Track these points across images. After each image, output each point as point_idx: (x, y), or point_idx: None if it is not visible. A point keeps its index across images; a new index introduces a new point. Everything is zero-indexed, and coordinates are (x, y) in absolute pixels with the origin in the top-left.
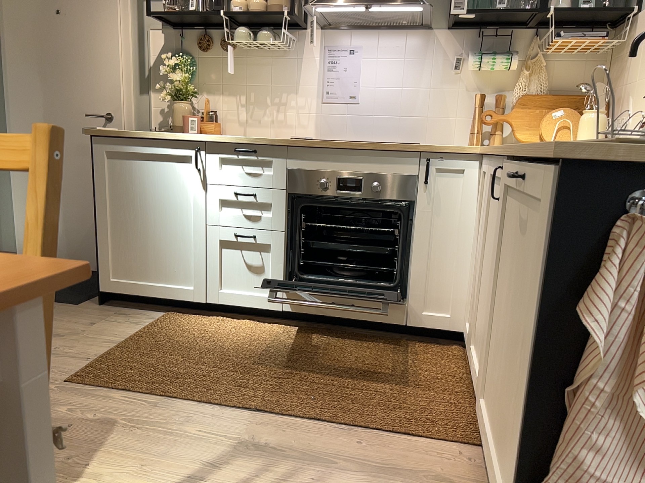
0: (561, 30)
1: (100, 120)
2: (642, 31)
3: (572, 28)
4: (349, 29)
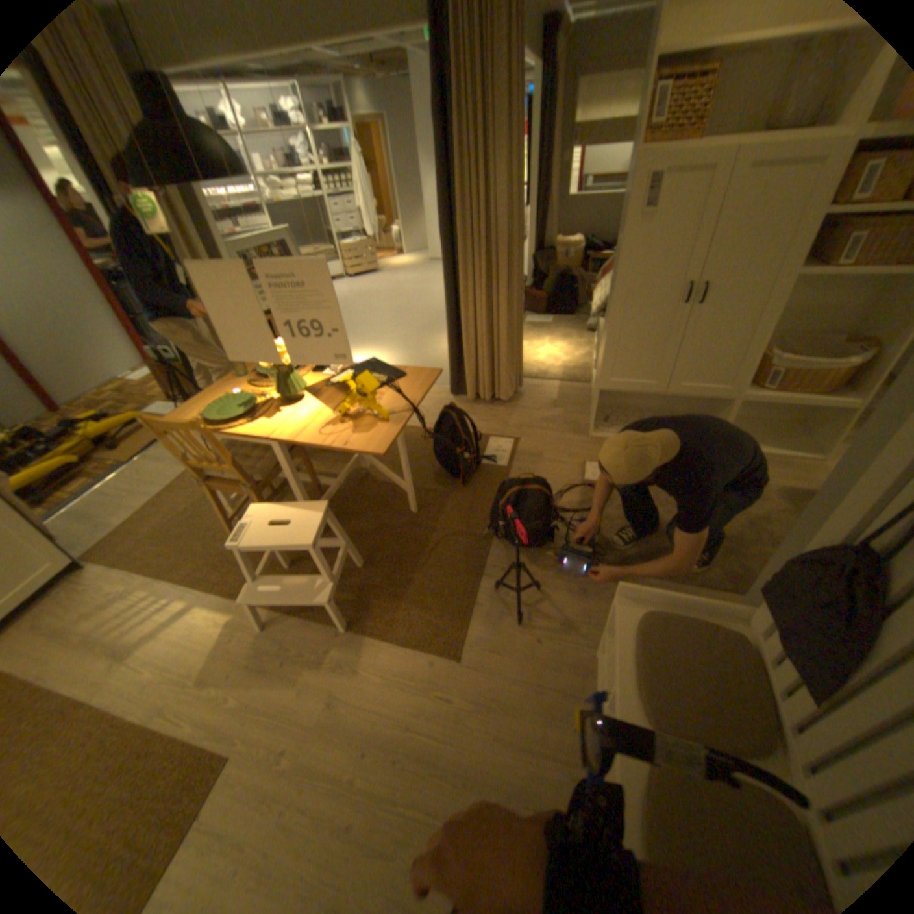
0: None
1: None
2: None
3: None
4: None
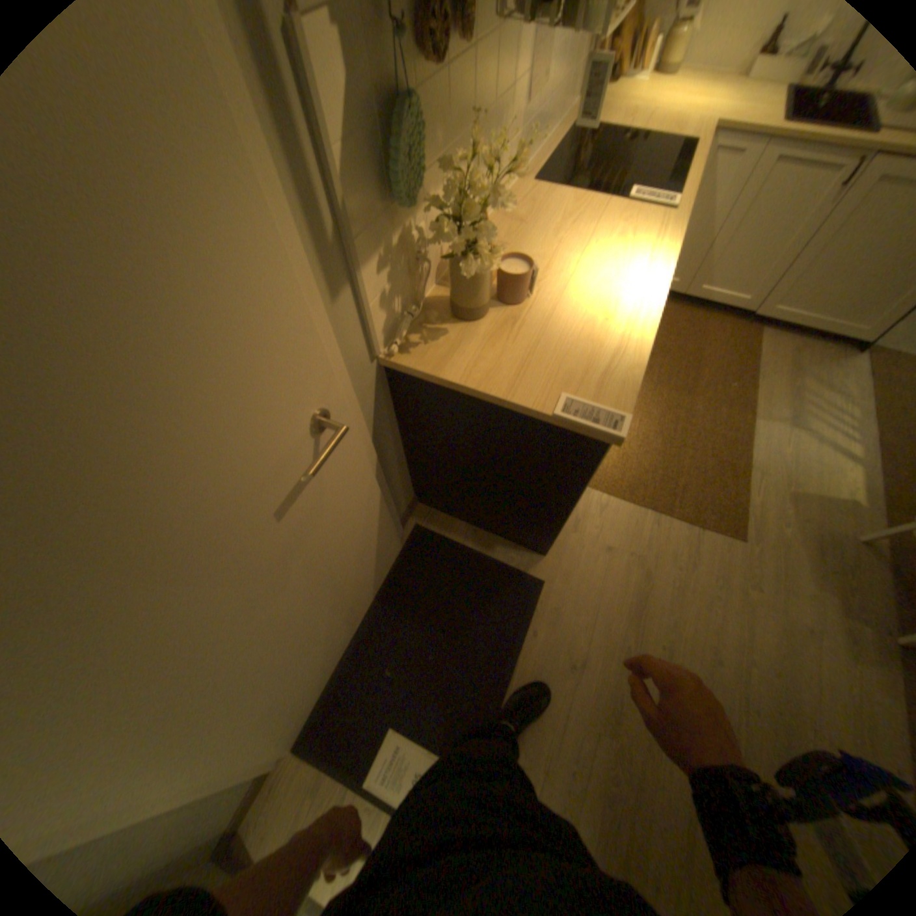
0: None
1: (305, 448)
2: None
3: None
4: None
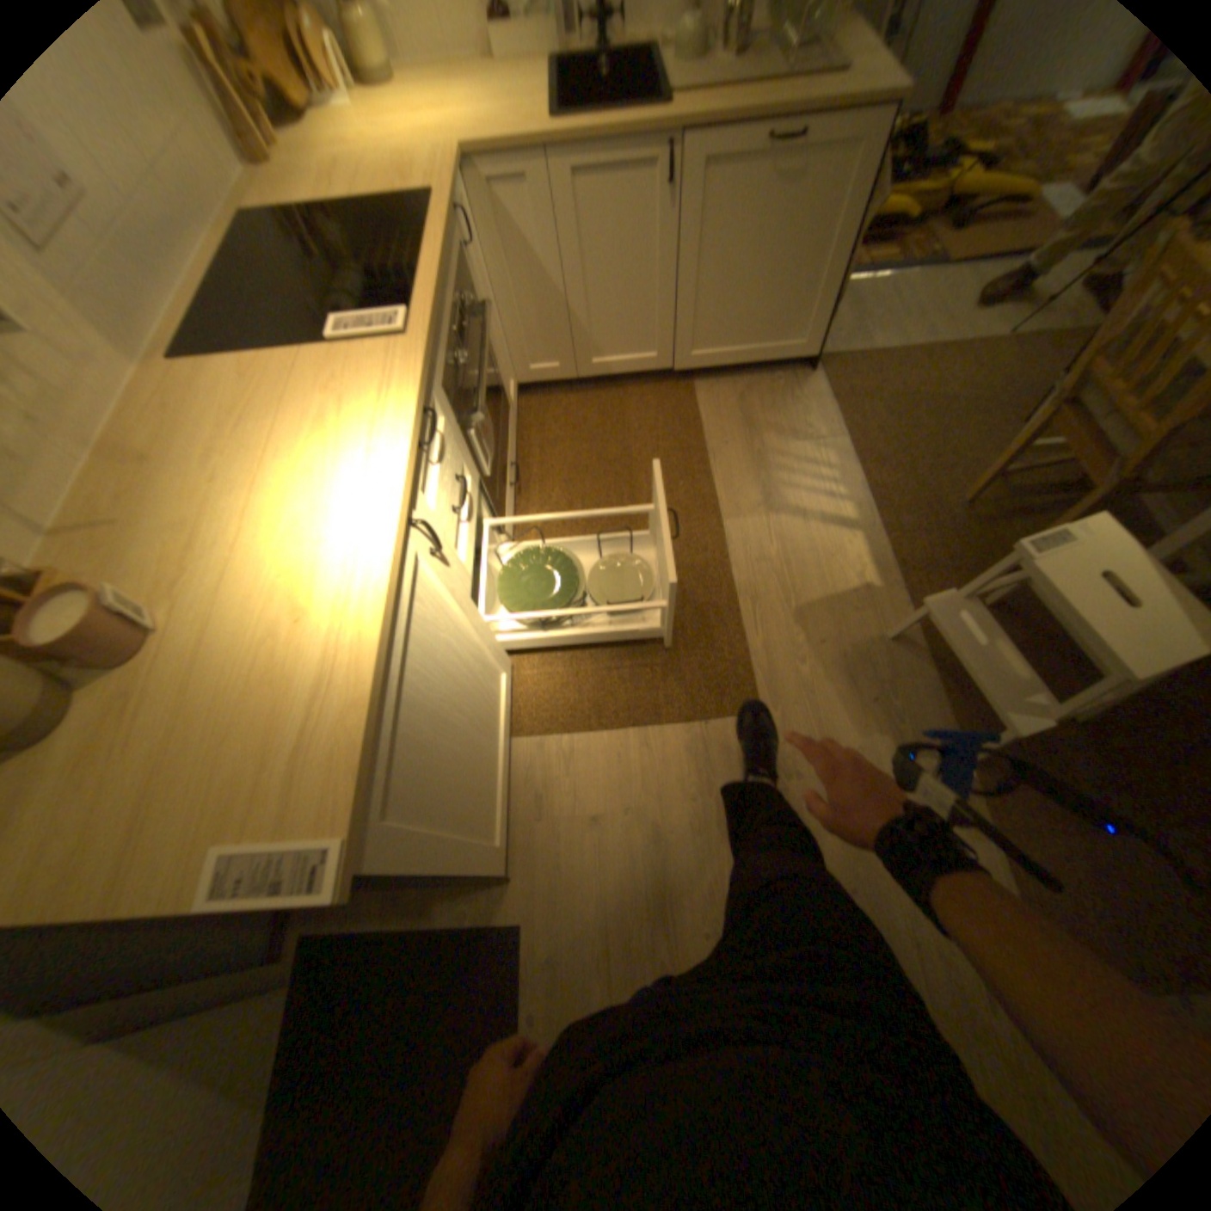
0: None
1: None
2: None
3: None
4: None
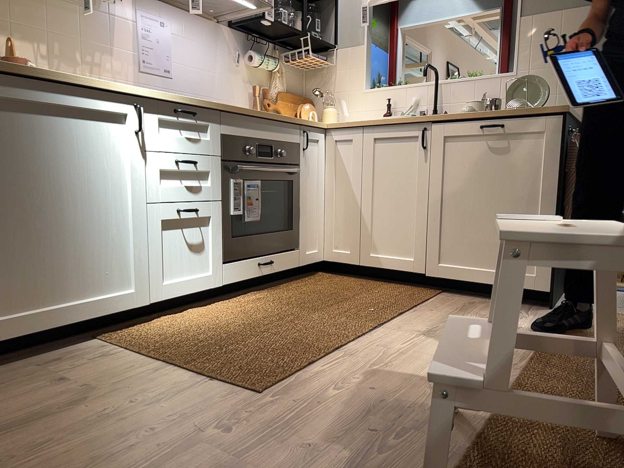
0: (285, 49)
1: None
2: (345, 61)
3: (290, 49)
4: (152, 2)
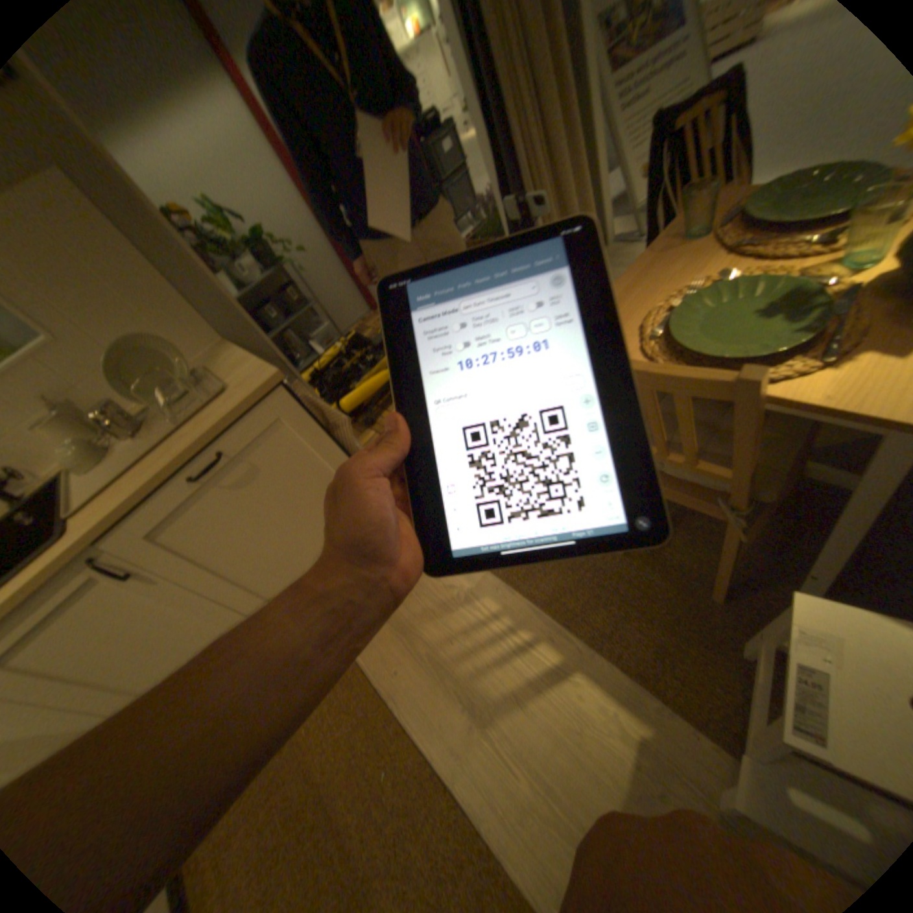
0: None
1: None
2: None
3: None
4: None
